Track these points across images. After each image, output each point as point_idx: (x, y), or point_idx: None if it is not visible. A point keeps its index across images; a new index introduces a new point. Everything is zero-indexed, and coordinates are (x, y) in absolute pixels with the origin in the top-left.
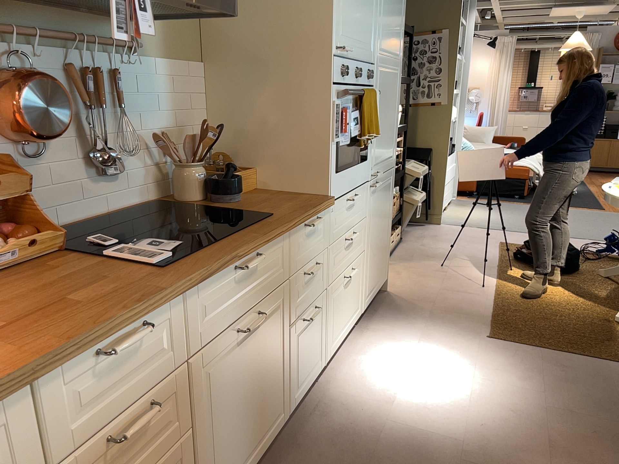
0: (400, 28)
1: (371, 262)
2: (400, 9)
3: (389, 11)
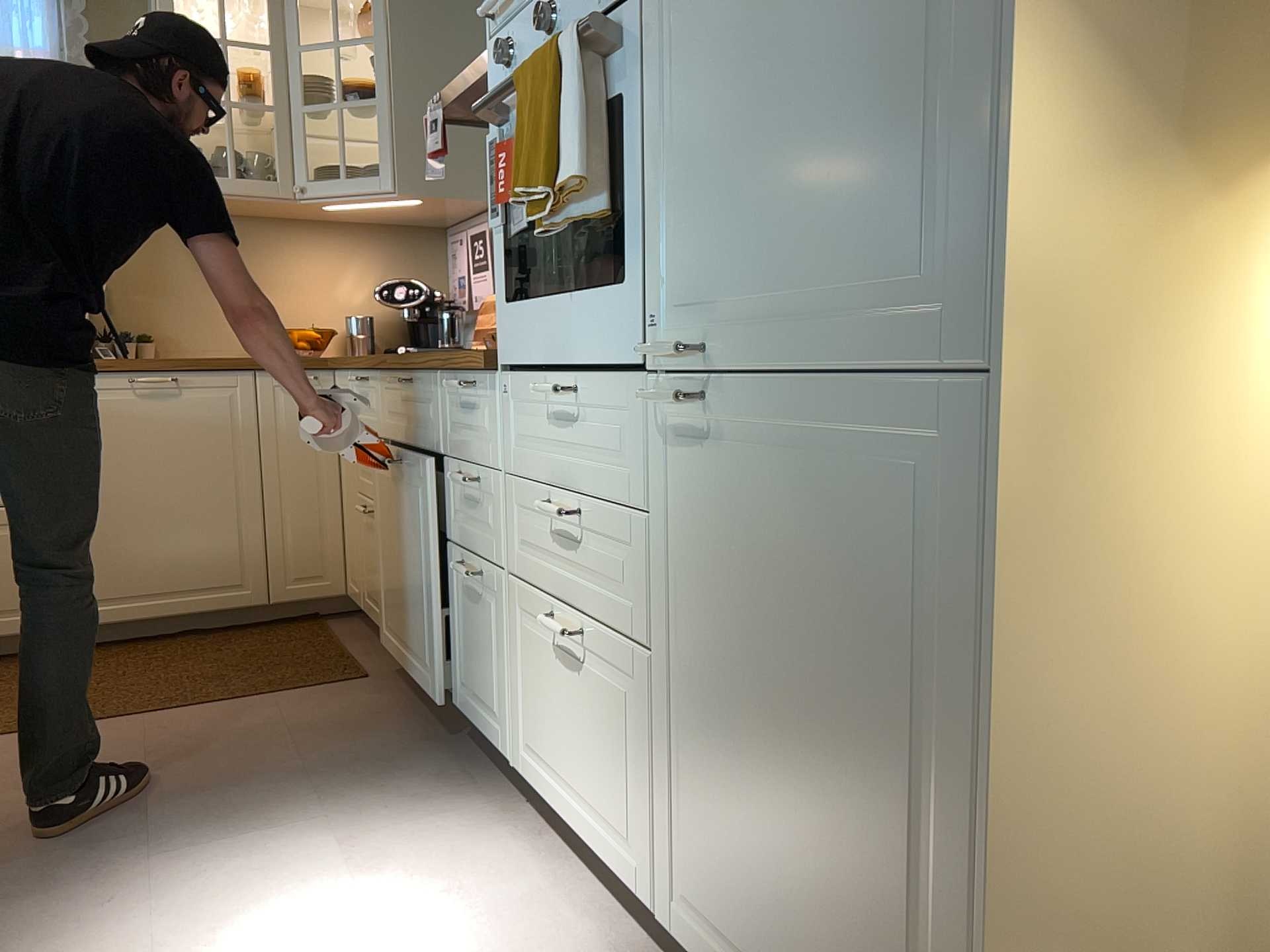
0: None
1: (705, 779)
2: None
3: None
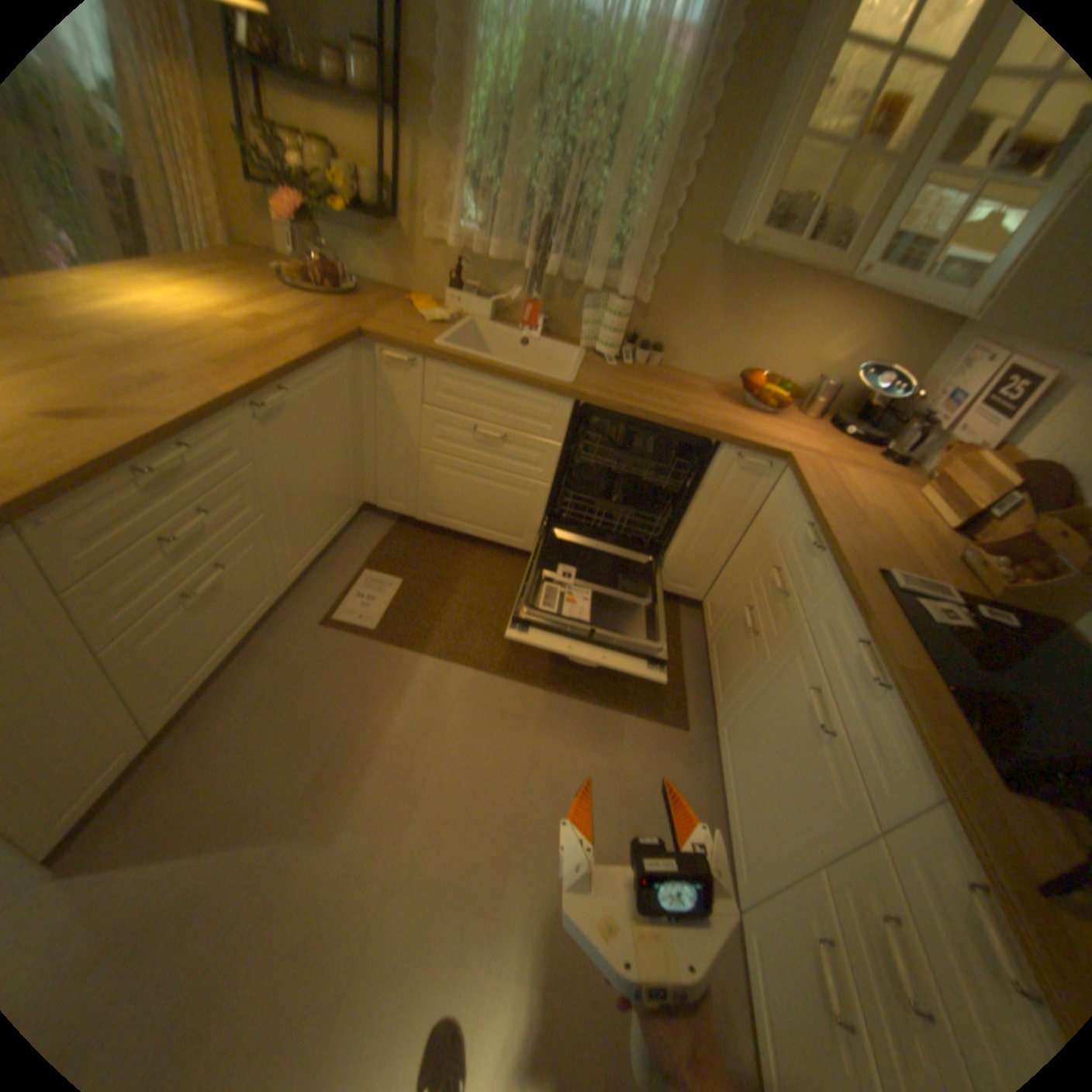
0: None
1: None
2: None
3: None
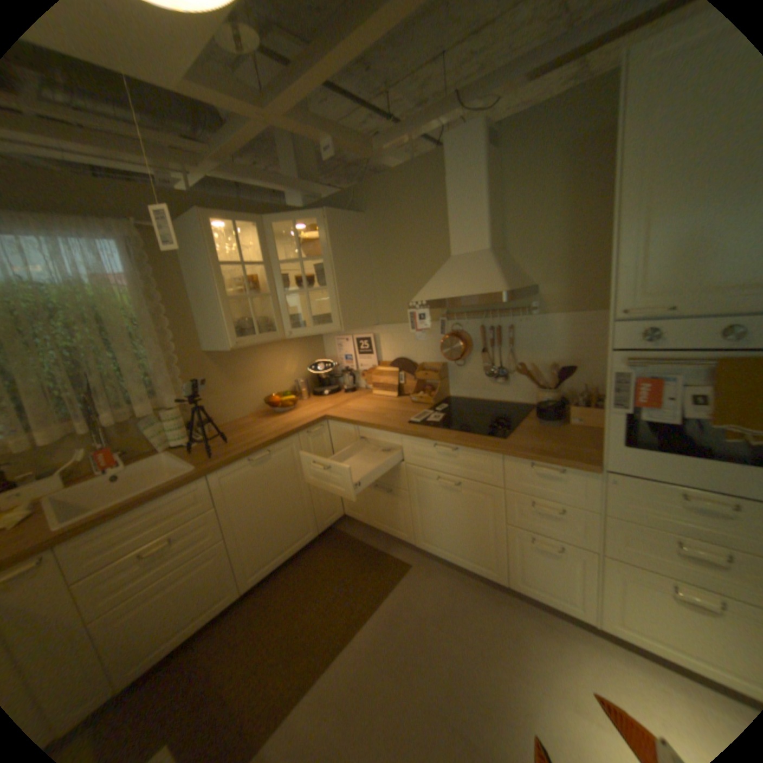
0: None
1: None
2: None
3: None
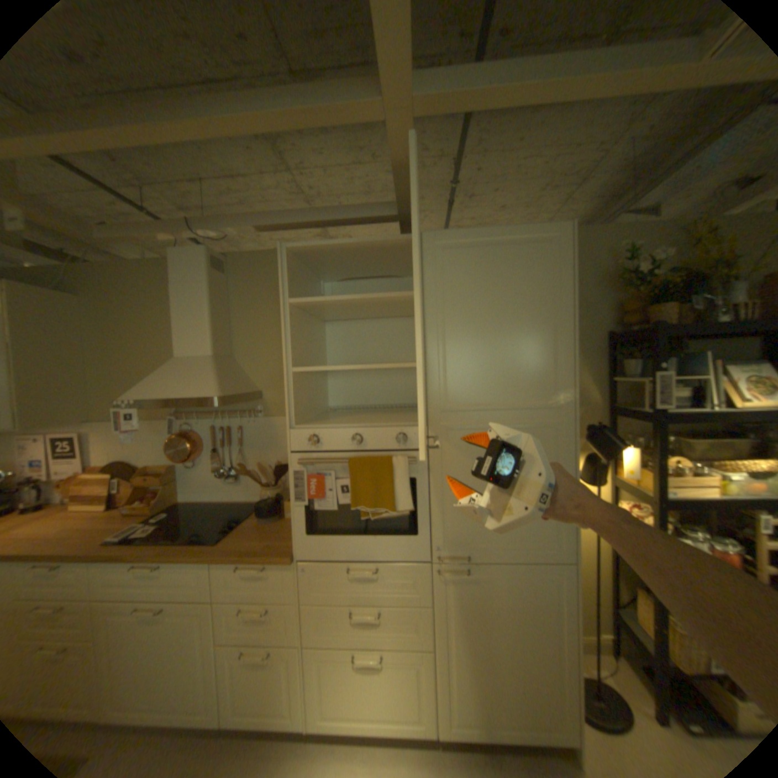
0: (544, 364)
1: (464, 681)
2: (534, 340)
3: (475, 355)
